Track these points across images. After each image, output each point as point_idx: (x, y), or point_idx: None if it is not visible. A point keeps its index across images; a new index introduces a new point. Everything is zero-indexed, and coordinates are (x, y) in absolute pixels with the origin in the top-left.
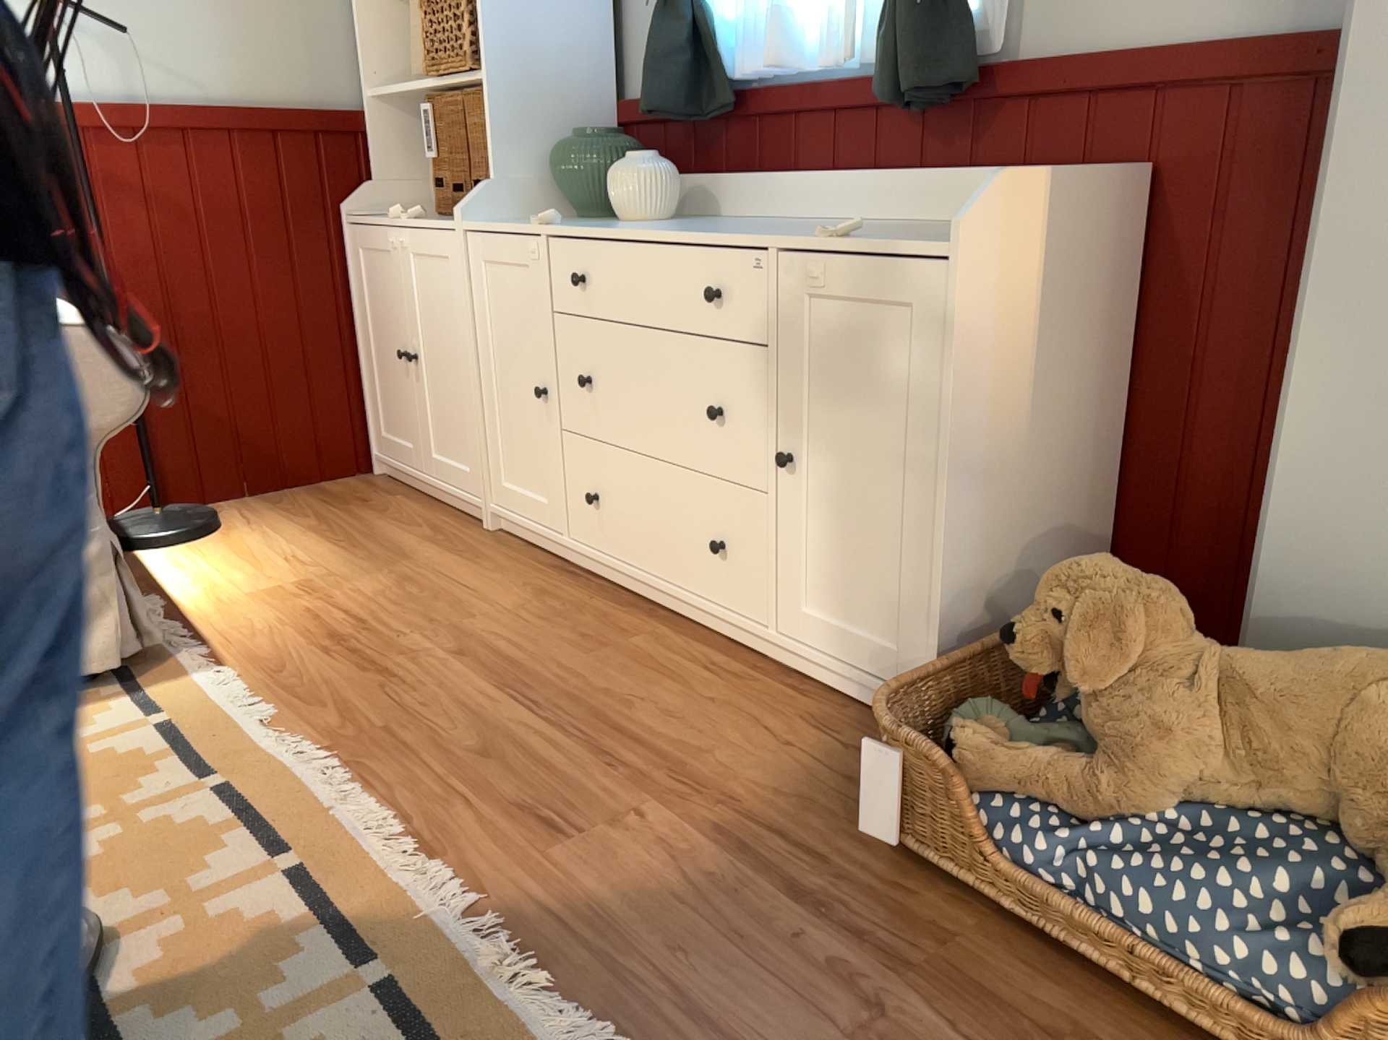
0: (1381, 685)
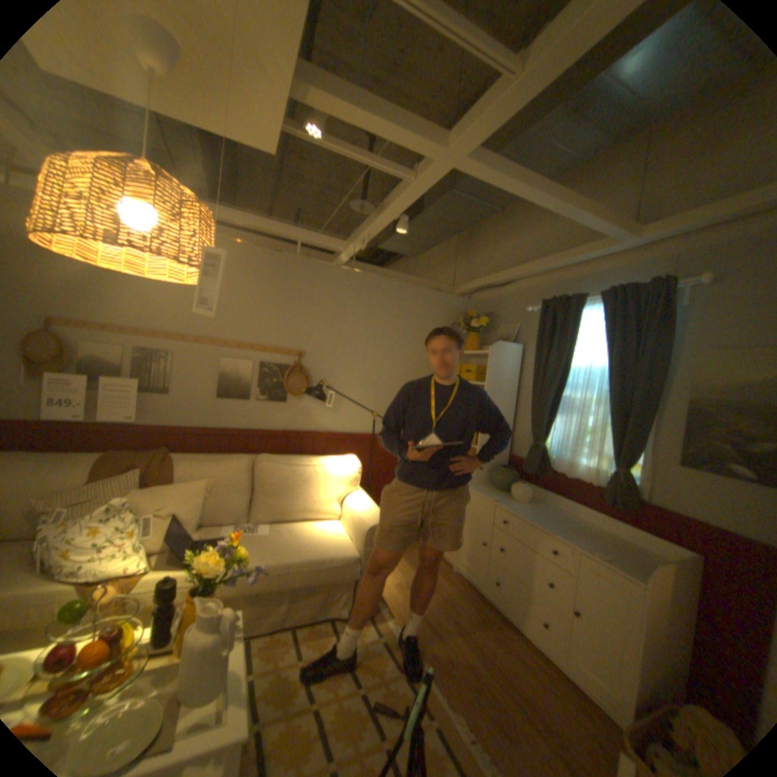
0: None
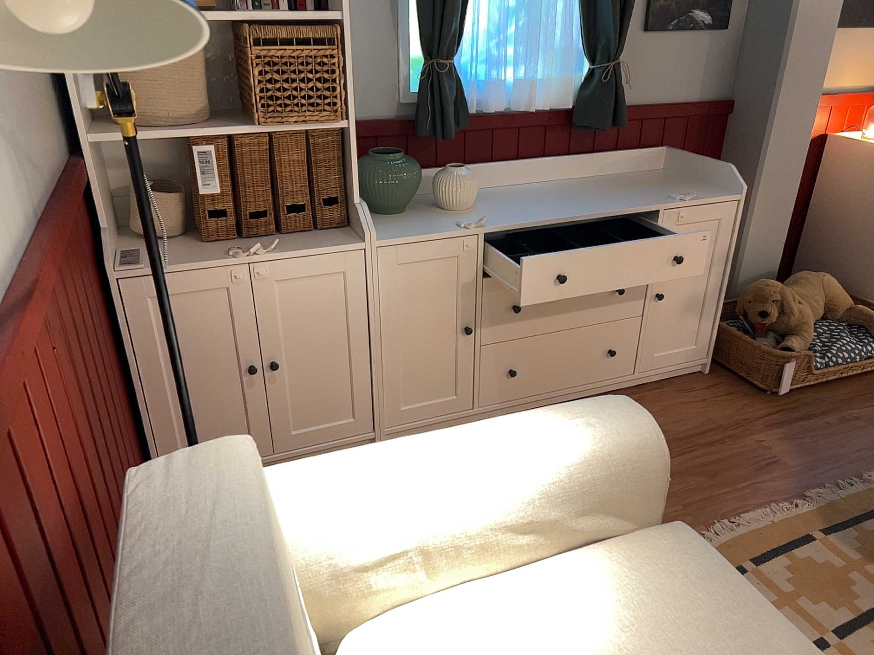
0: (822, 282)
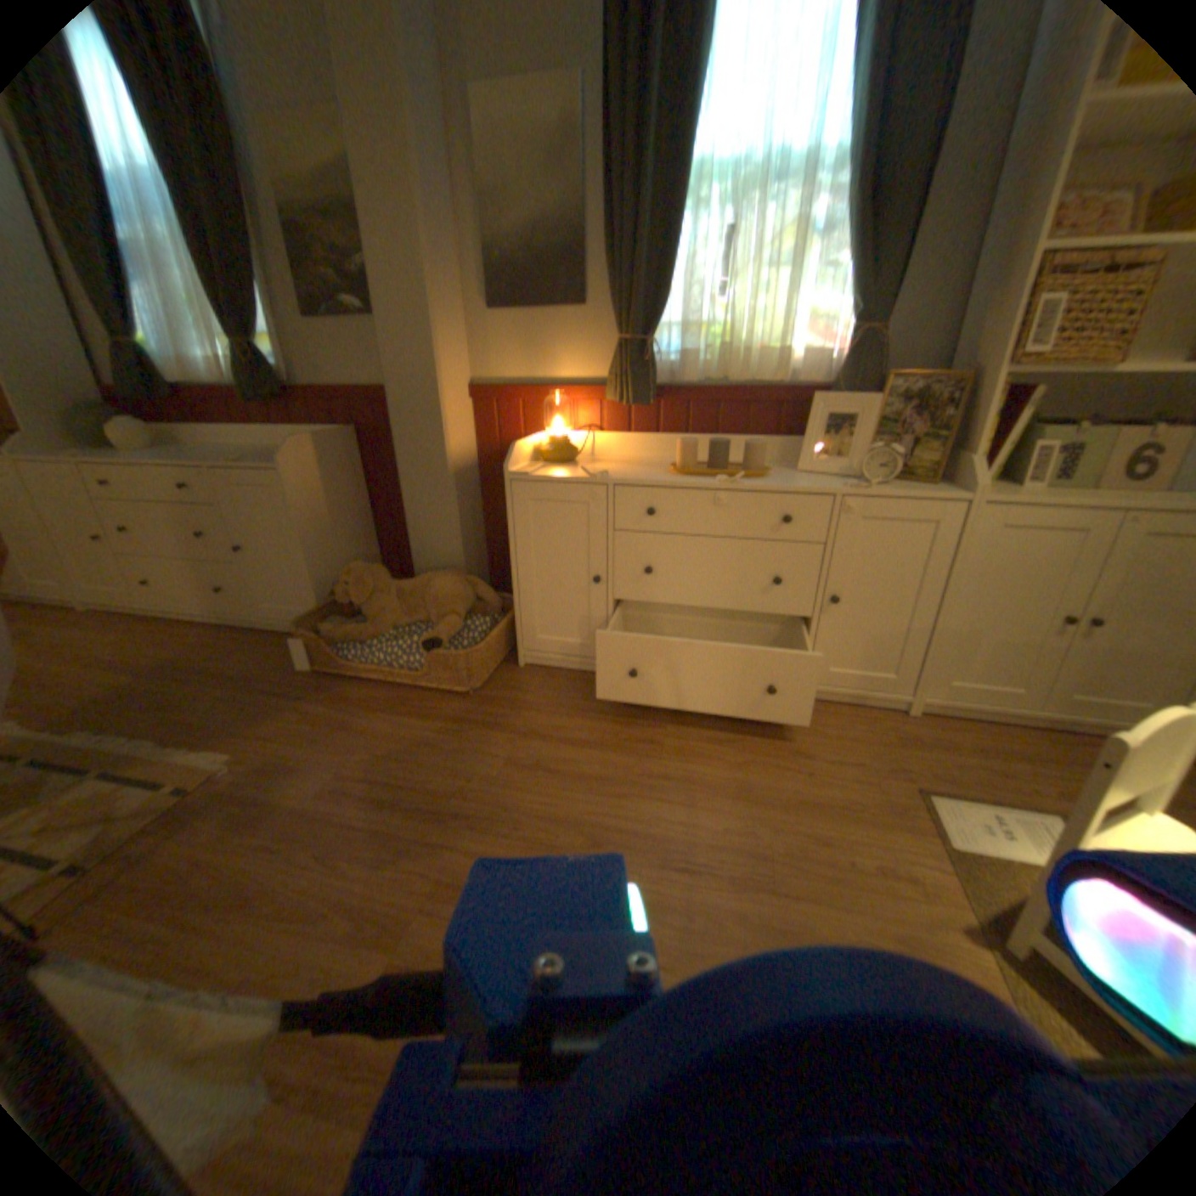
0: (435, 581)
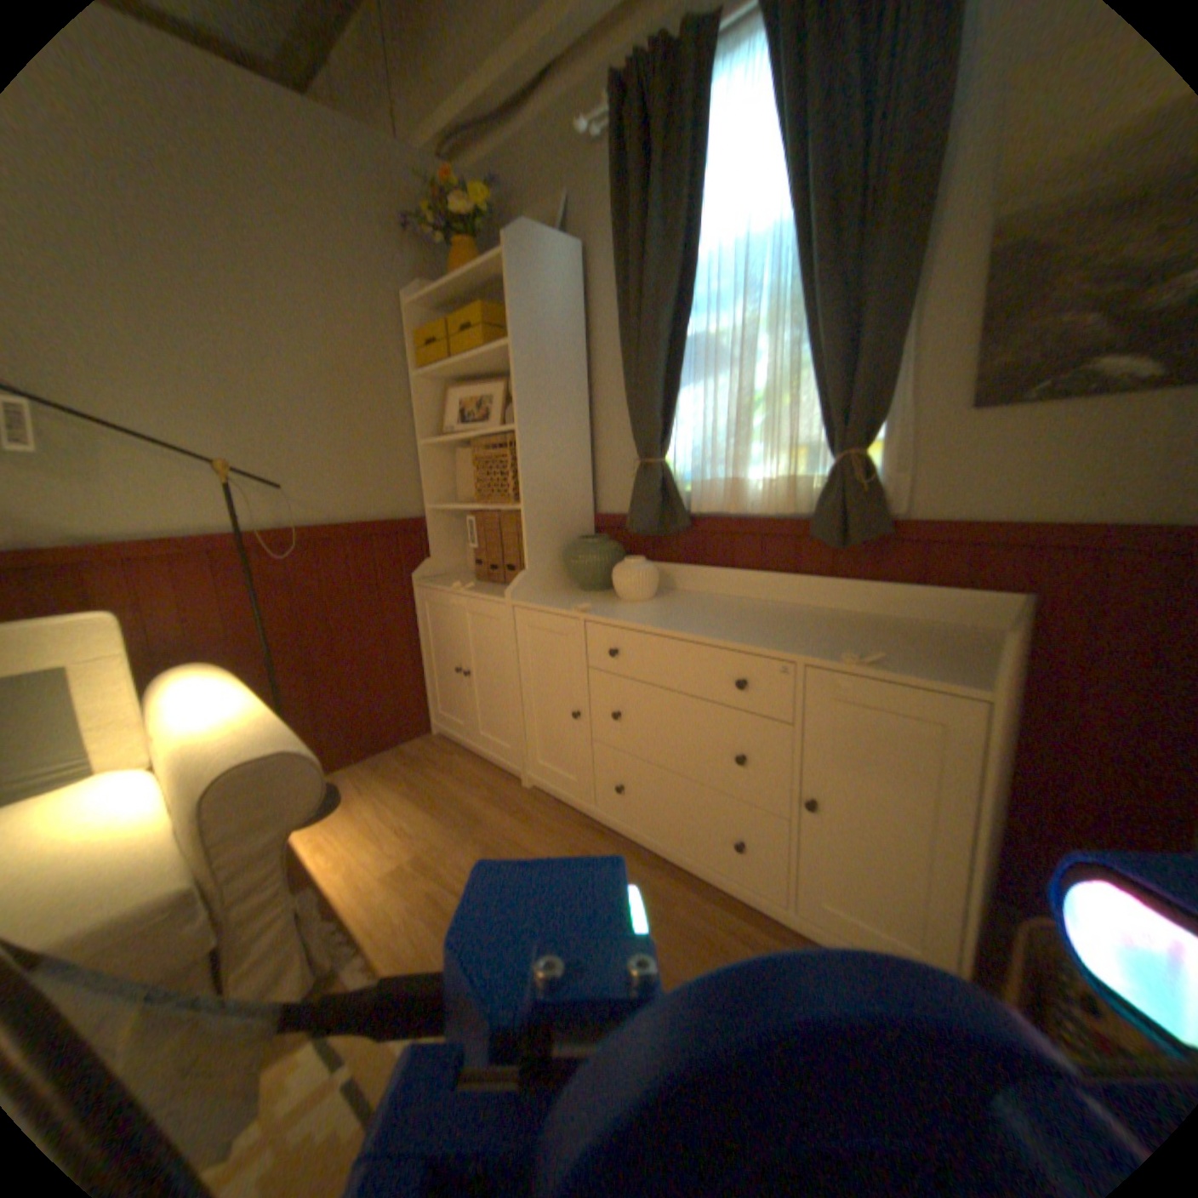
0: None
